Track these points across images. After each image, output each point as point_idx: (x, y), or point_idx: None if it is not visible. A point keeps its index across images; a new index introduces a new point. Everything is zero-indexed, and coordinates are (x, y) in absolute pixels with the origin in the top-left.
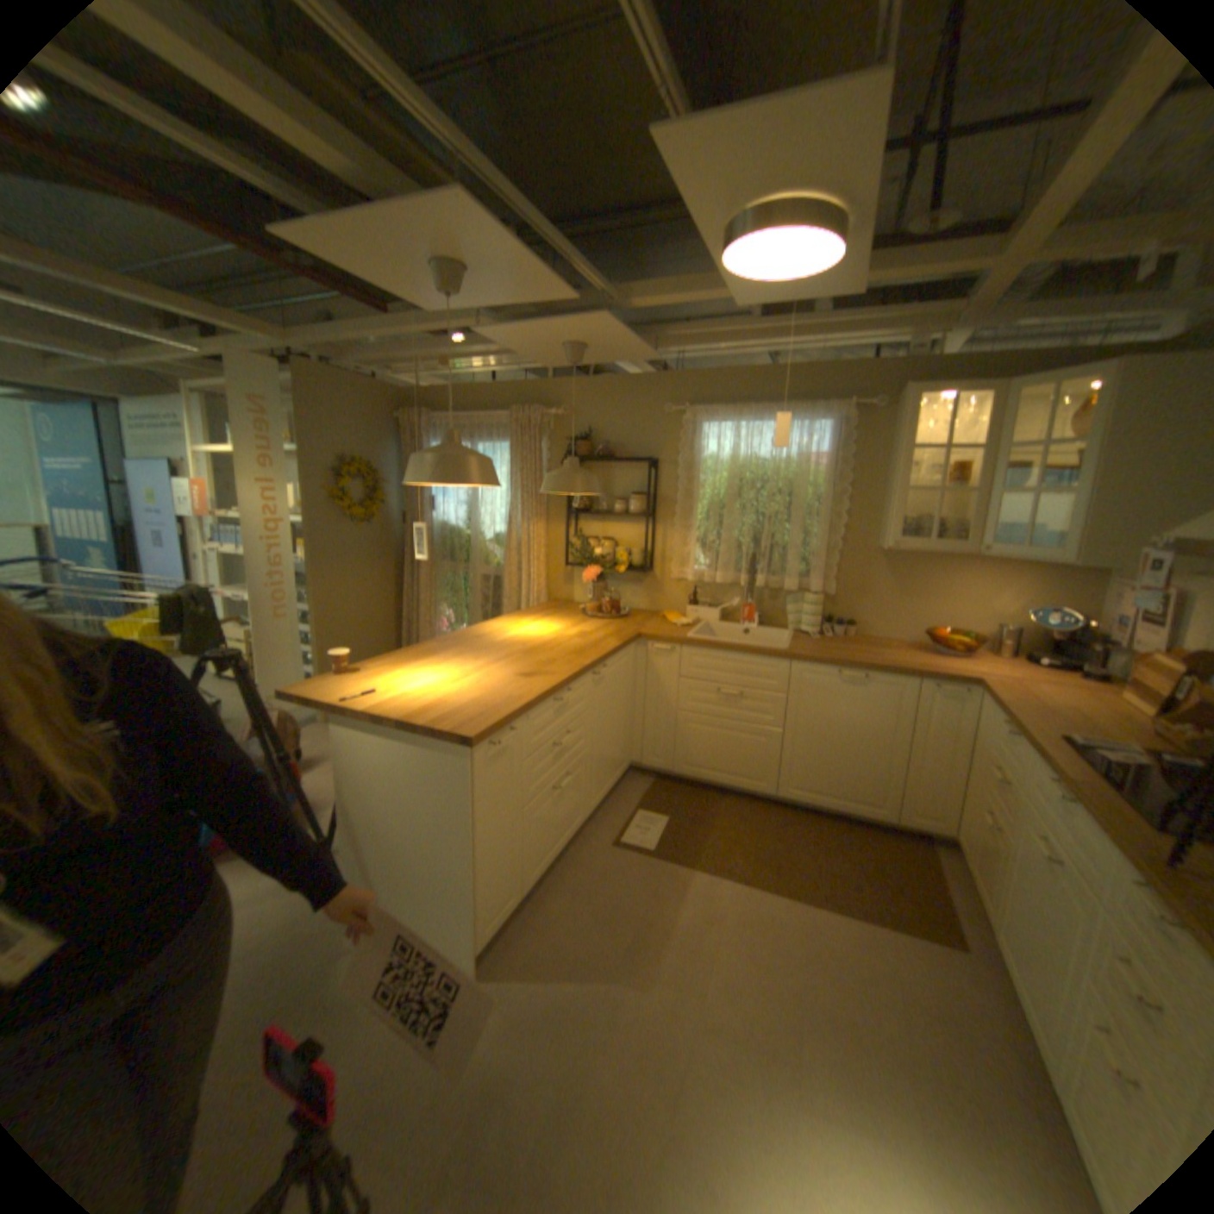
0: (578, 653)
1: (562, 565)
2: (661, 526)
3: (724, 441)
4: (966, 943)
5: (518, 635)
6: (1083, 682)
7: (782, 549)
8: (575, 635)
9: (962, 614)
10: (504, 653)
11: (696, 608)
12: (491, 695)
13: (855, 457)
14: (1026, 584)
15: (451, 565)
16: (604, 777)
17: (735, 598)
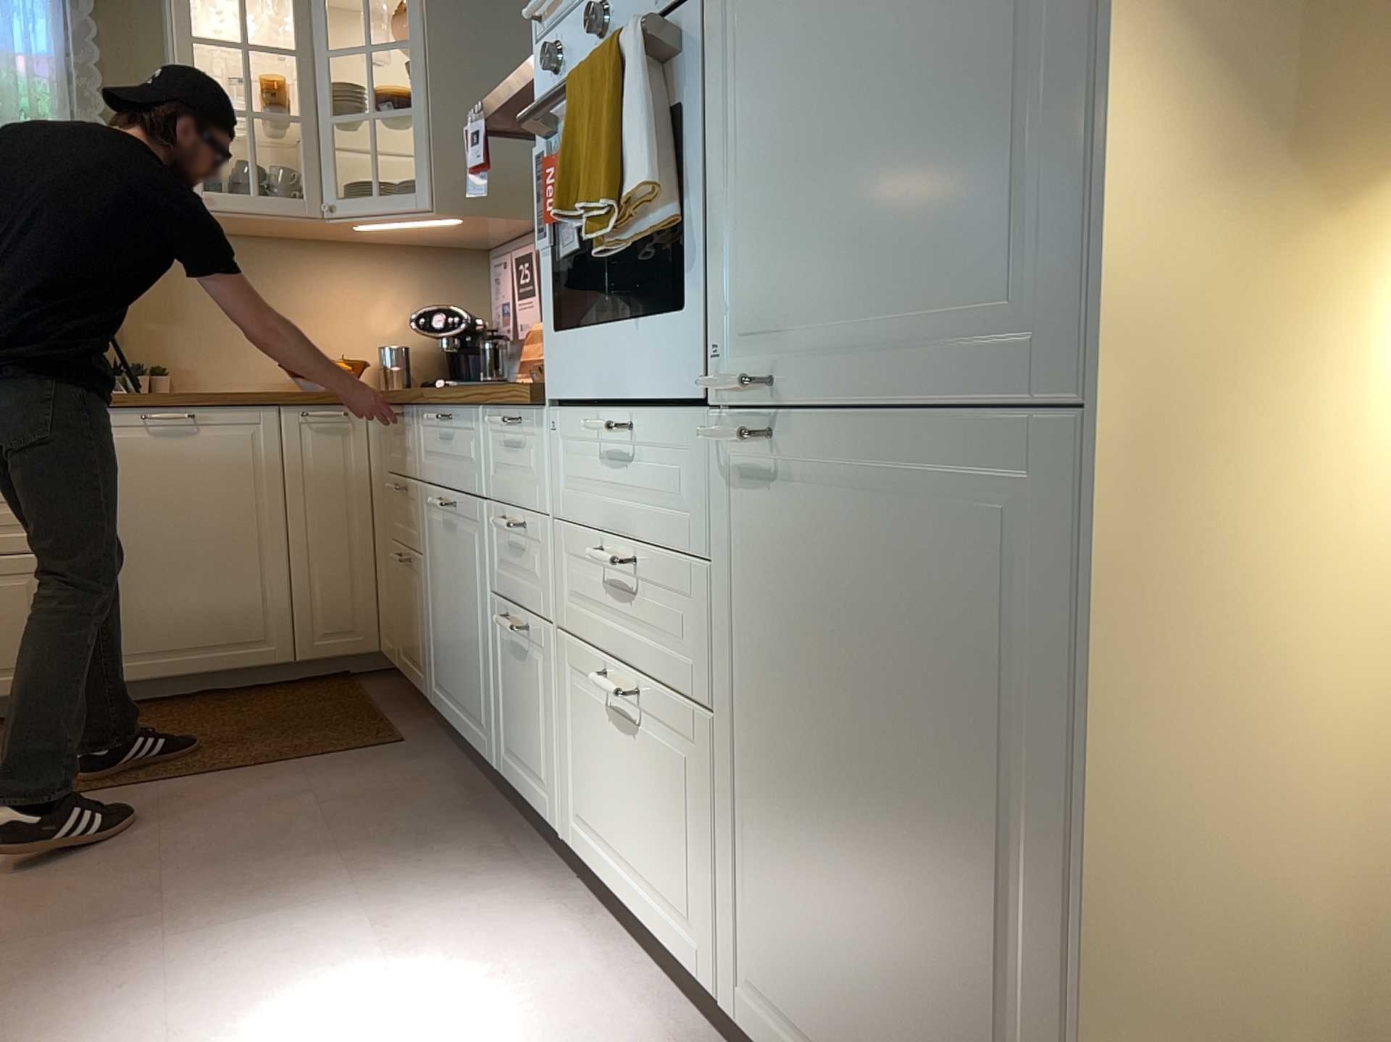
0: None
1: None
2: None
3: None
4: (400, 735)
5: None
6: None
7: None
8: None
9: (329, 339)
10: None
11: None
12: None
13: (105, 71)
14: (400, 285)
15: None
16: None
17: None
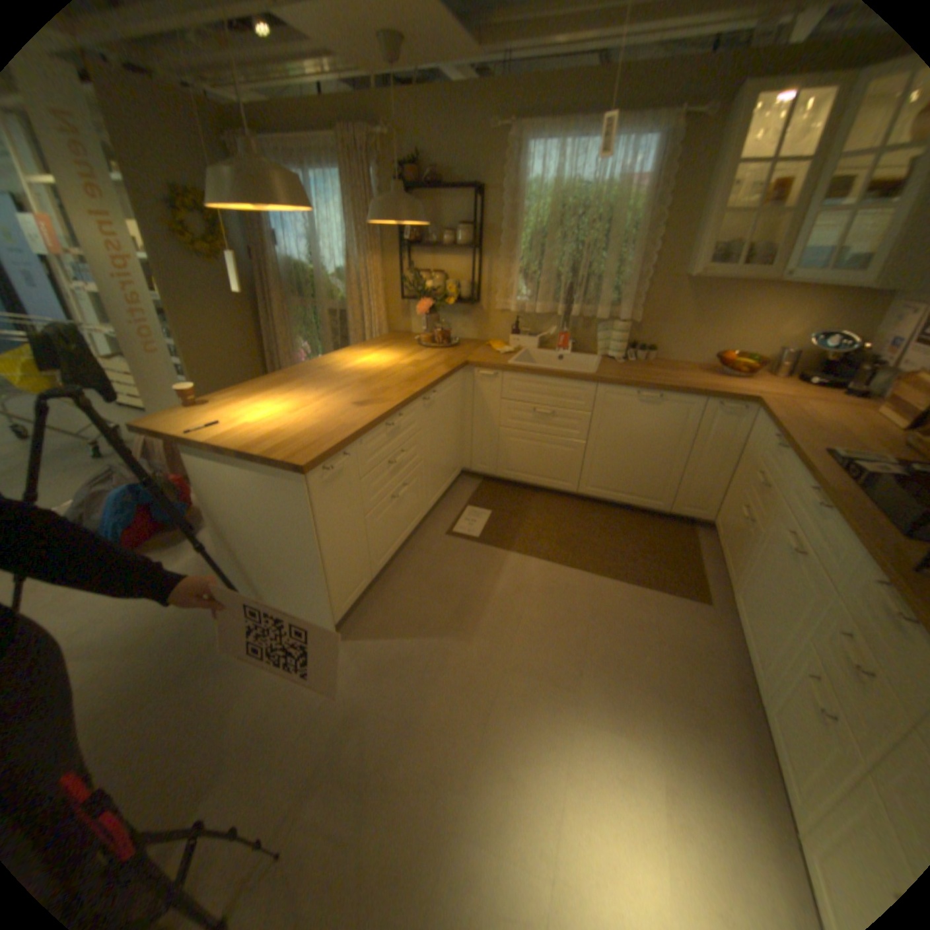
0: (411, 380)
1: (400, 298)
2: (487, 257)
3: (549, 161)
4: (711, 598)
5: (358, 365)
6: (845, 397)
7: (598, 278)
8: (409, 363)
9: (750, 338)
10: (344, 382)
11: (518, 336)
12: (326, 423)
13: (677, 177)
14: (814, 308)
15: (301, 300)
16: (439, 482)
17: (553, 326)
